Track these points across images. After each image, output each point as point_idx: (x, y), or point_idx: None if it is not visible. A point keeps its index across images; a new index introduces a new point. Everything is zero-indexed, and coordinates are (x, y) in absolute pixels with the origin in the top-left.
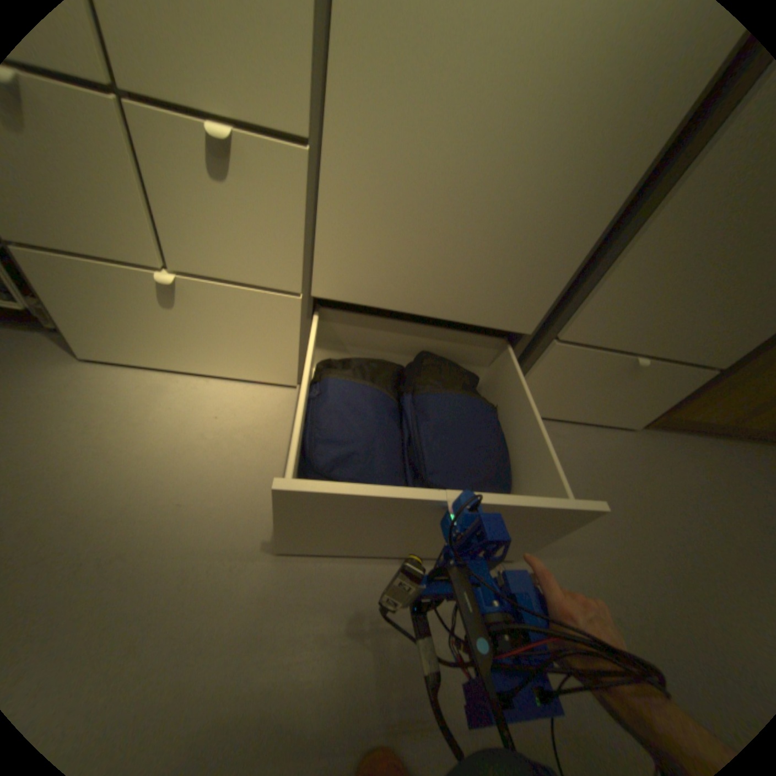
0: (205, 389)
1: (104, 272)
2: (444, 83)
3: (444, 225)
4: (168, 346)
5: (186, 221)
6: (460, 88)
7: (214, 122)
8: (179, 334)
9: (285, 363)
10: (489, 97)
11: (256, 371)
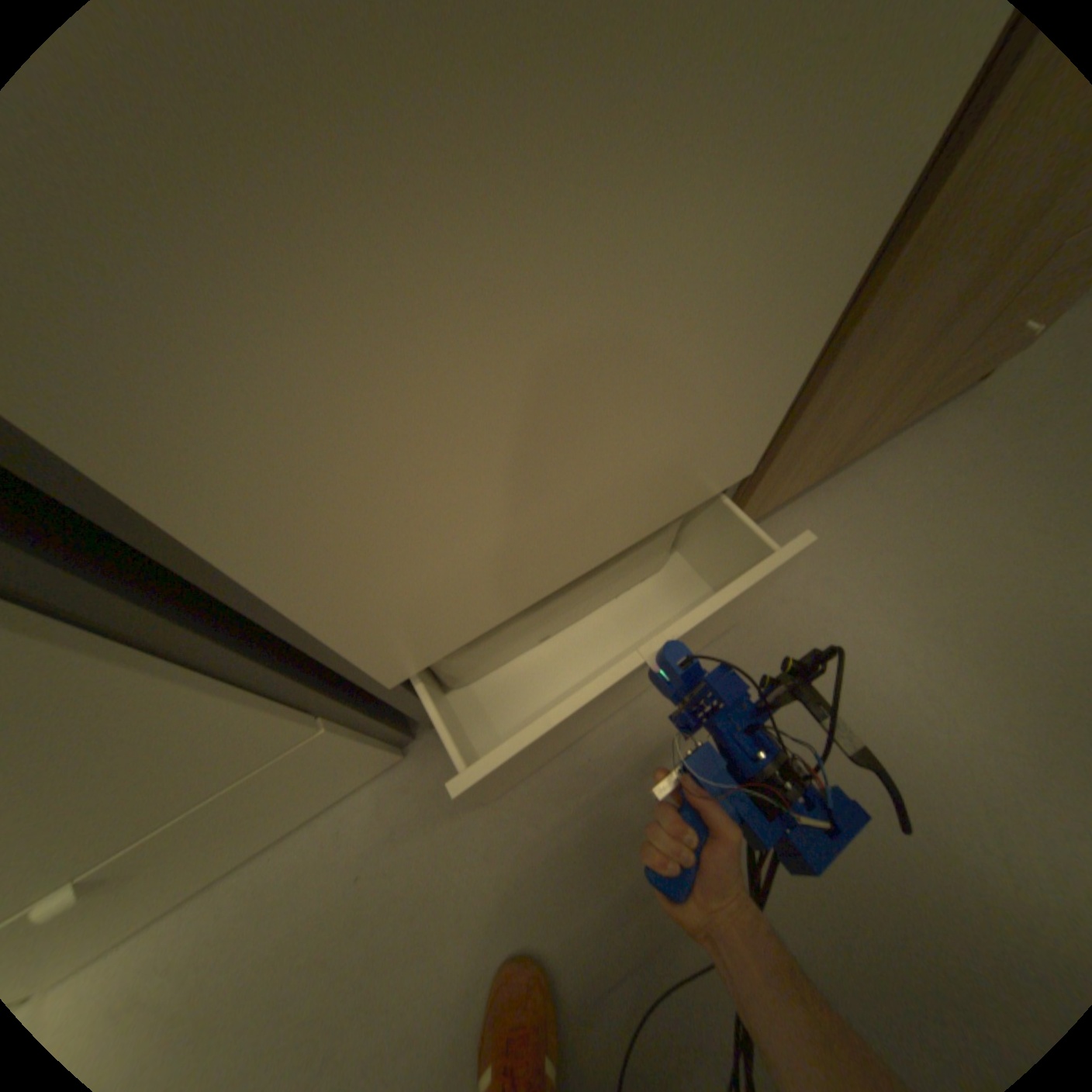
0: None
1: None
2: None
3: None
4: None
5: None
6: None
7: None
8: None
9: None
10: None
11: None
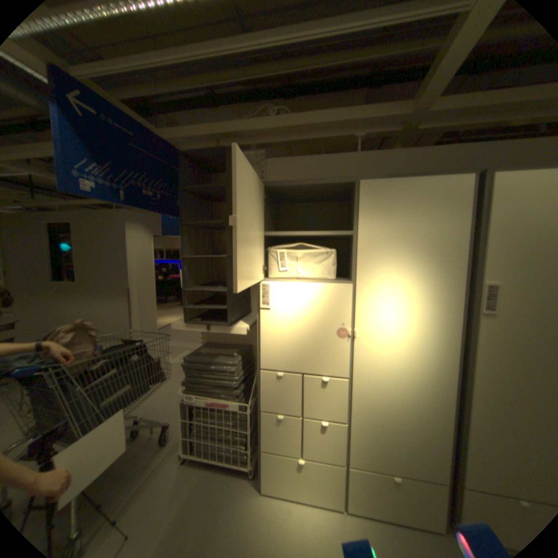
0: (306, 514)
1: (282, 461)
2: (380, 411)
3: (392, 444)
4: (293, 490)
5: (311, 445)
6: (385, 412)
7: (324, 423)
8: (299, 484)
9: (338, 499)
10: (394, 413)
11: (326, 503)
